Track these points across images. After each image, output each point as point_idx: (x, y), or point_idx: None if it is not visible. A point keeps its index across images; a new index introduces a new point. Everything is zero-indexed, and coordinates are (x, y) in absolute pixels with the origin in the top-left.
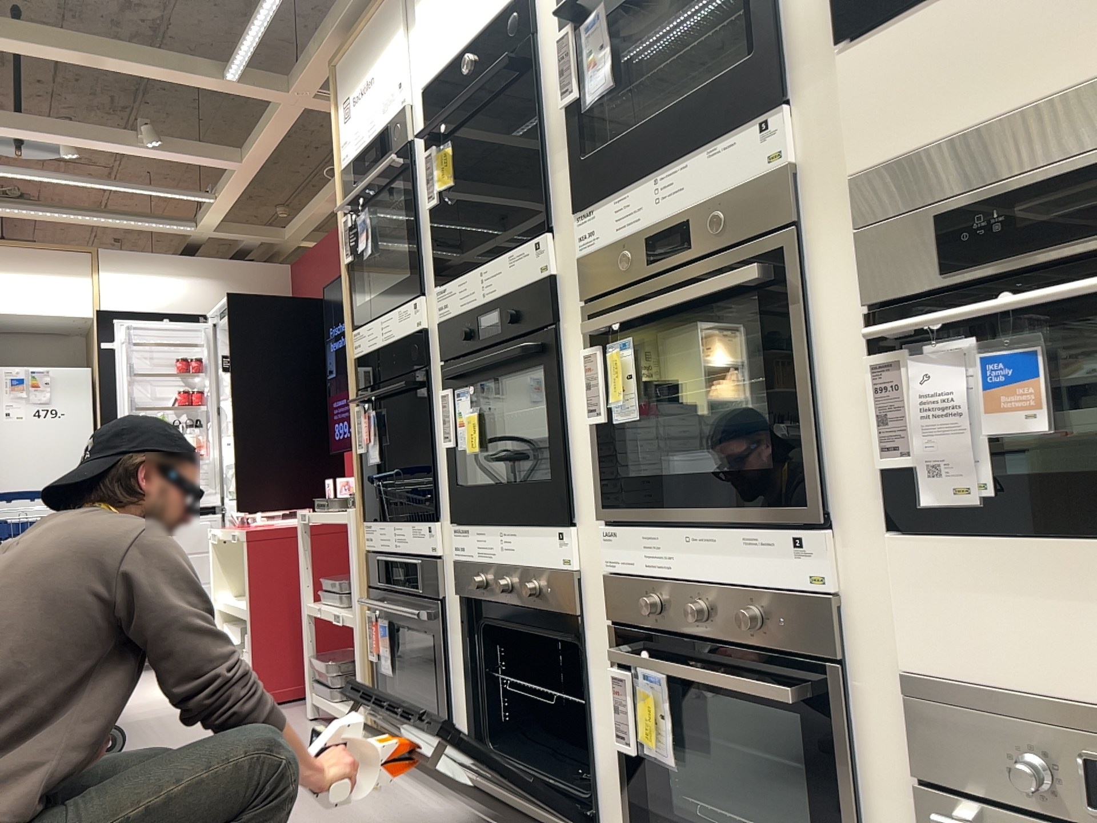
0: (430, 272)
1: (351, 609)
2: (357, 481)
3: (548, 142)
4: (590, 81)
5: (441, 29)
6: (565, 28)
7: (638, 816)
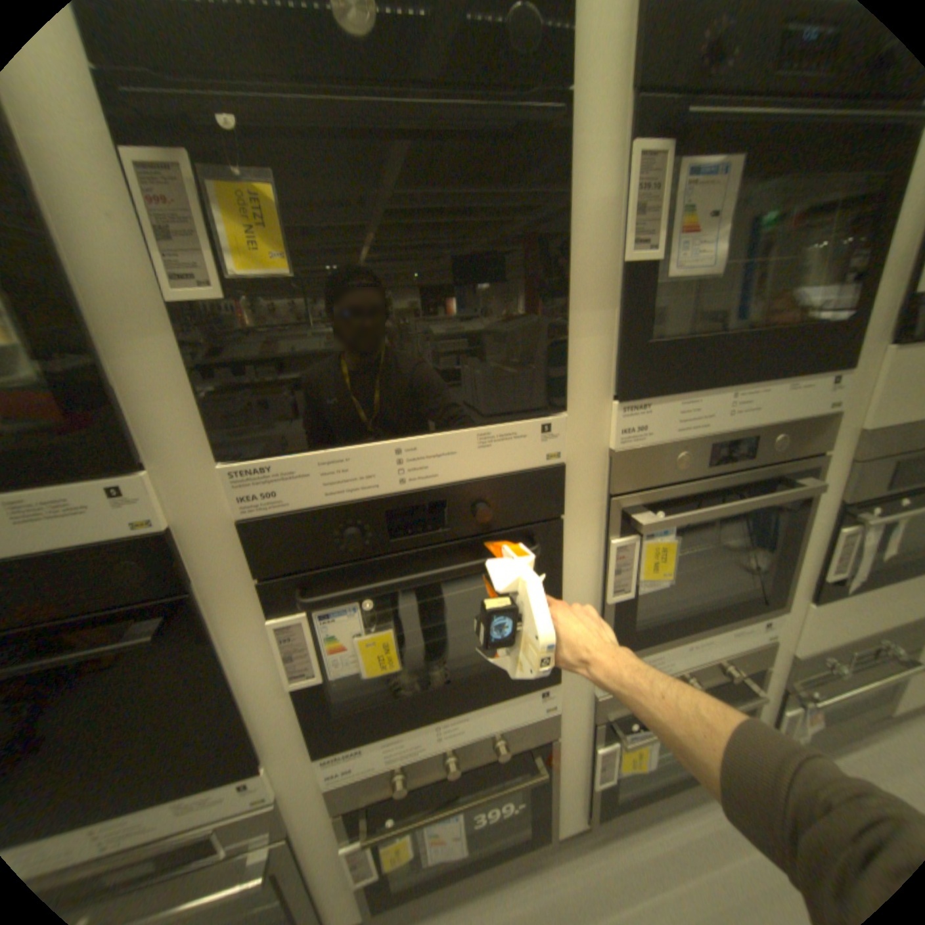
0: (172, 424)
1: None
2: None
3: (572, 286)
4: (684, 245)
5: None
6: (666, 137)
7: (601, 808)
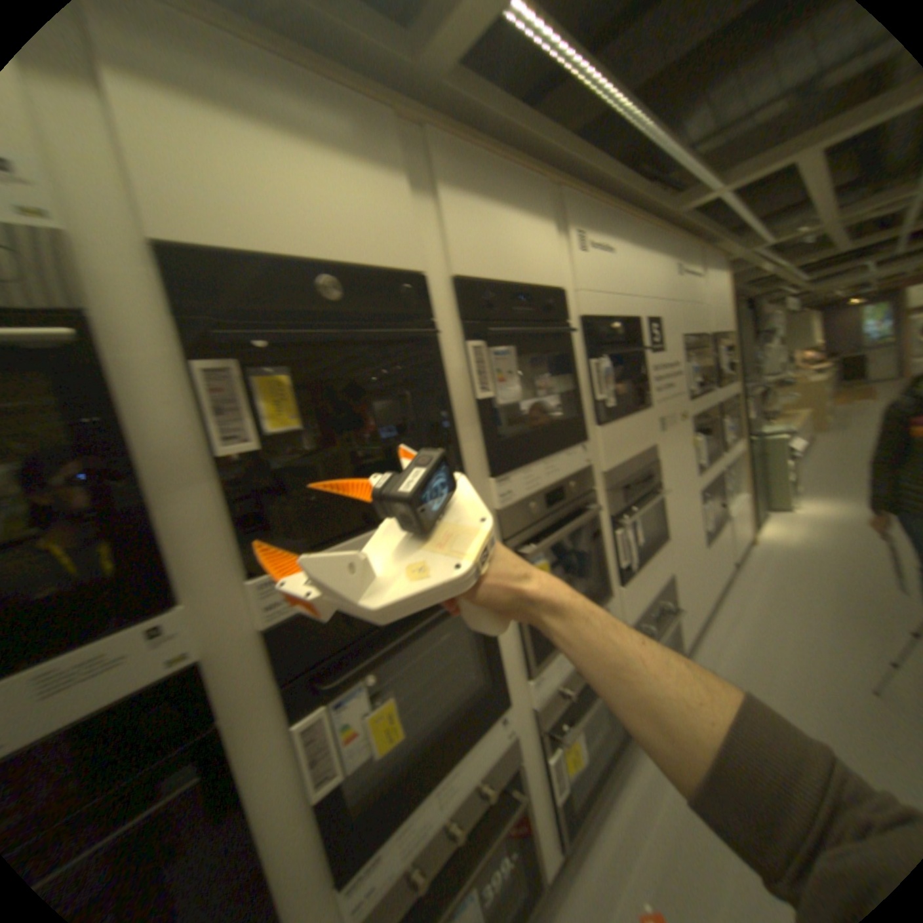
0: (209, 556)
1: None
2: None
3: (455, 417)
4: (501, 390)
5: (245, 190)
6: (482, 342)
7: (564, 829)
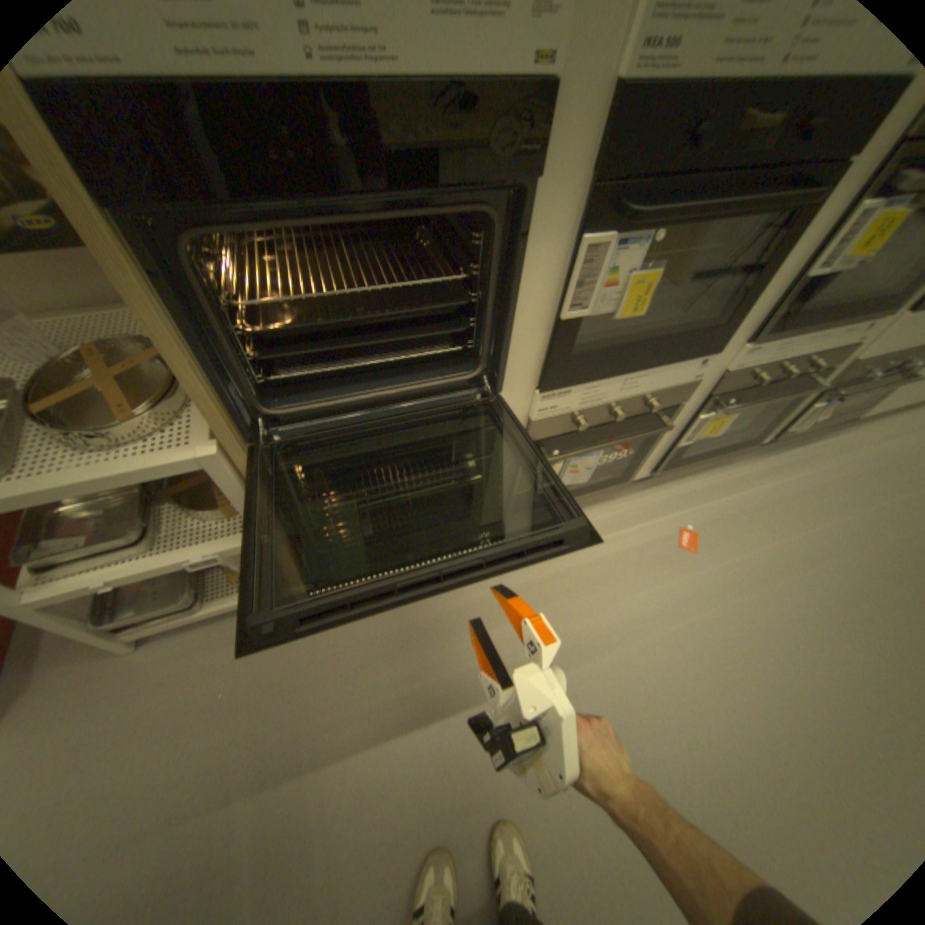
0: None
1: (184, 540)
2: (214, 402)
3: None
4: None
5: None
6: None
7: (666, 461)
